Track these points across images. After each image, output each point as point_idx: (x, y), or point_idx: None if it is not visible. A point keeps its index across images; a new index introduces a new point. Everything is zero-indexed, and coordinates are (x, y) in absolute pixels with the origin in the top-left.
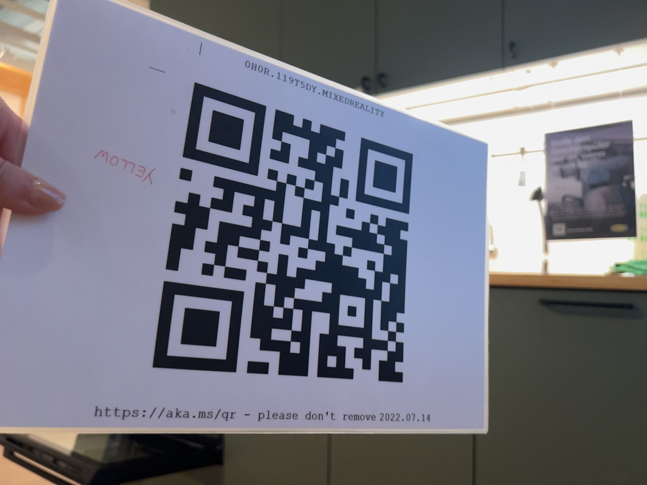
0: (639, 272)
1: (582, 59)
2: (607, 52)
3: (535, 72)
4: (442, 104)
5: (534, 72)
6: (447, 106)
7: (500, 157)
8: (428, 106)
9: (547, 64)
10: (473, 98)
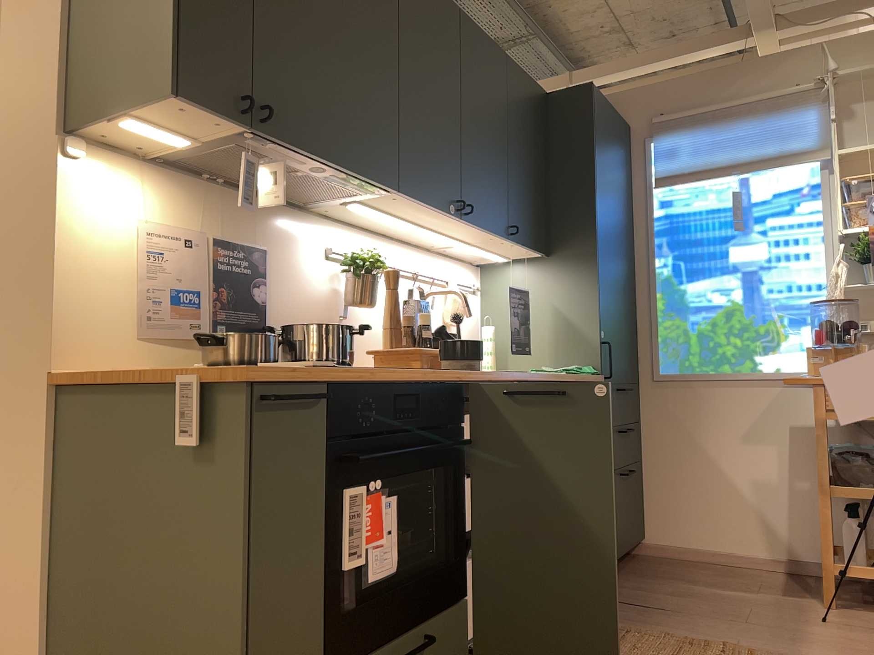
0: (585, 373)
1: (518, 247)
2: (527, 249)
3: (503, 243)
4: (444, 233)
5: (502, 243)
6: (443, 235)
7: (410, 278)
8: (437, 230)
9: (514, 243)
10: (457, 237)
